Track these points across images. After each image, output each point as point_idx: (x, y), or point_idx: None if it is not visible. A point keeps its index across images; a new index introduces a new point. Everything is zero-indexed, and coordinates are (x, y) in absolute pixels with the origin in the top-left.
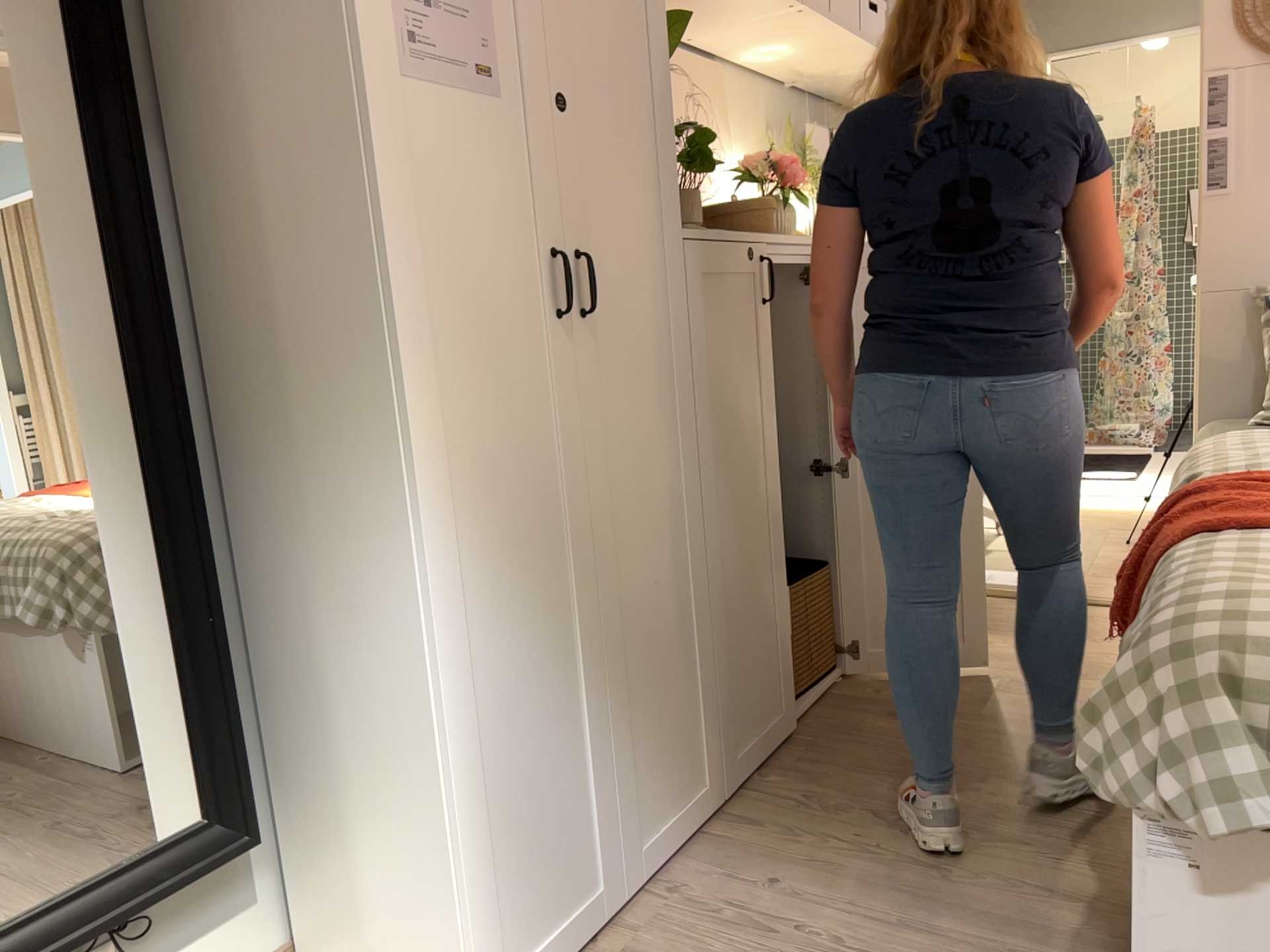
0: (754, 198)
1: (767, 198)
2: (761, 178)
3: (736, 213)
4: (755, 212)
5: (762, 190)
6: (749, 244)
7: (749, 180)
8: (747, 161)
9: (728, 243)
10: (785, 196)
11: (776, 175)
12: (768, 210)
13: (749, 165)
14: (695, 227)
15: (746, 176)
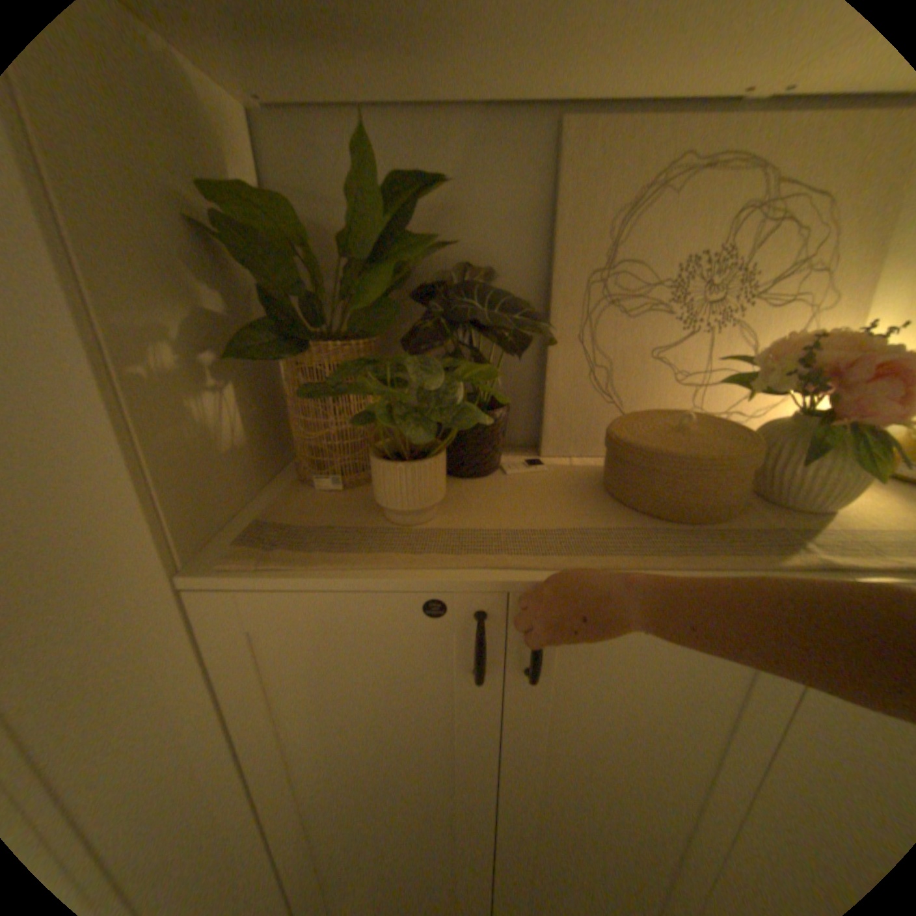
0: (672, 449)
1: (706, 456)
2: (795, 386)
3: (632, 461)
4: (666, 472)
5: (809, 400)
6: (428, 594)
7: (763, 384)
8: (776, 347)
9: (340, 594)
10: (826, 436)
11: (832, 389)
12: (700, 477)
13: (765, 358)
14: (263, 558)
15: (752, 378)
